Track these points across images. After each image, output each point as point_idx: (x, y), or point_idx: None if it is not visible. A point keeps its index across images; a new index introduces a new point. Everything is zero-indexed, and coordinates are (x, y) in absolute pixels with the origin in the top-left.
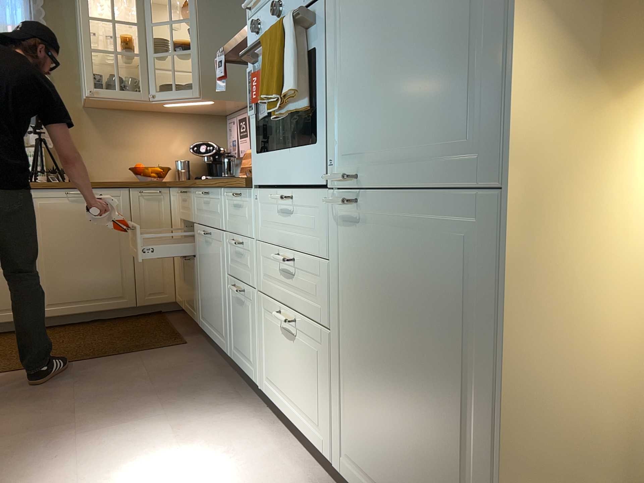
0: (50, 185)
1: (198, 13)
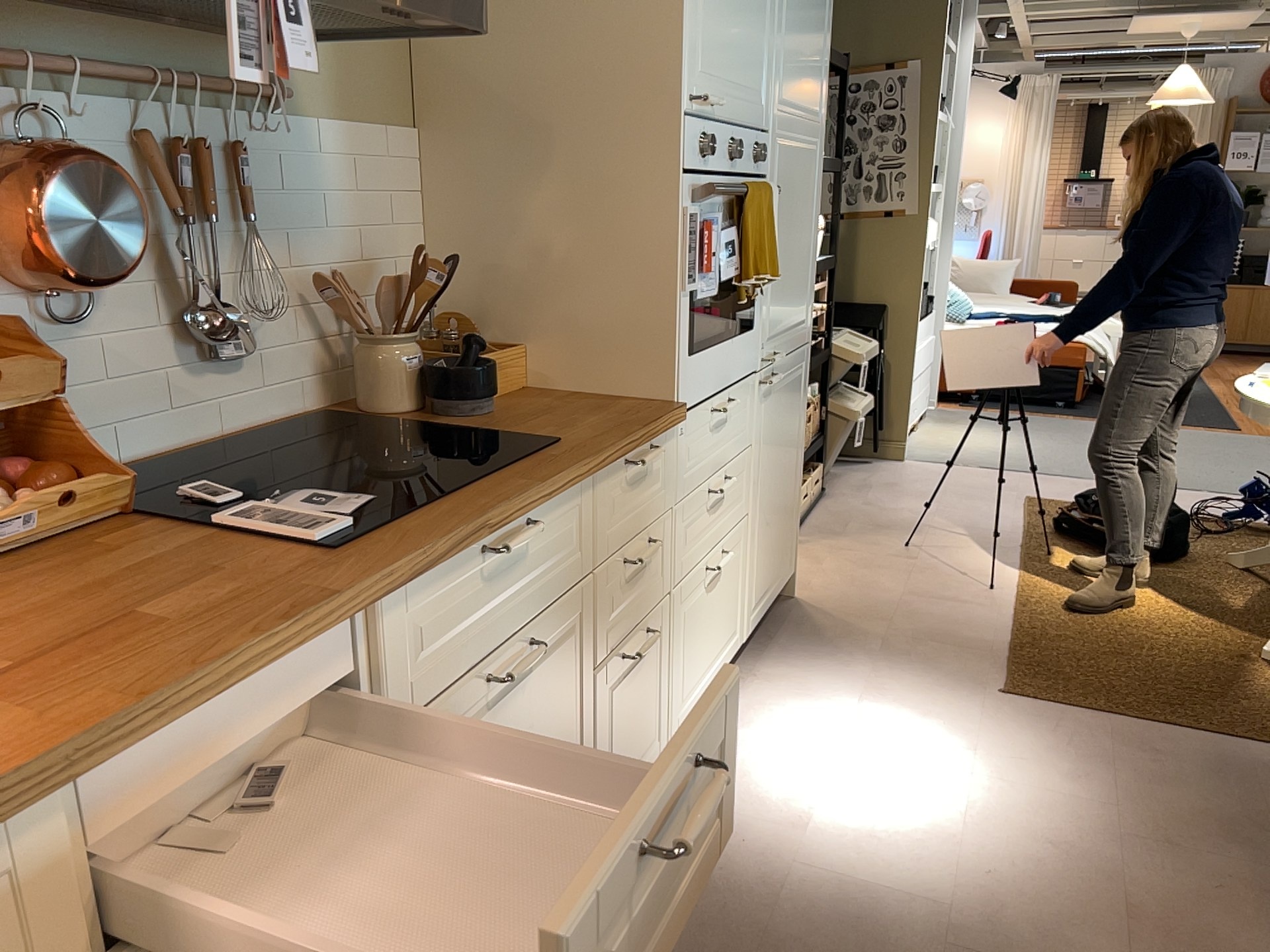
0: None
1: None
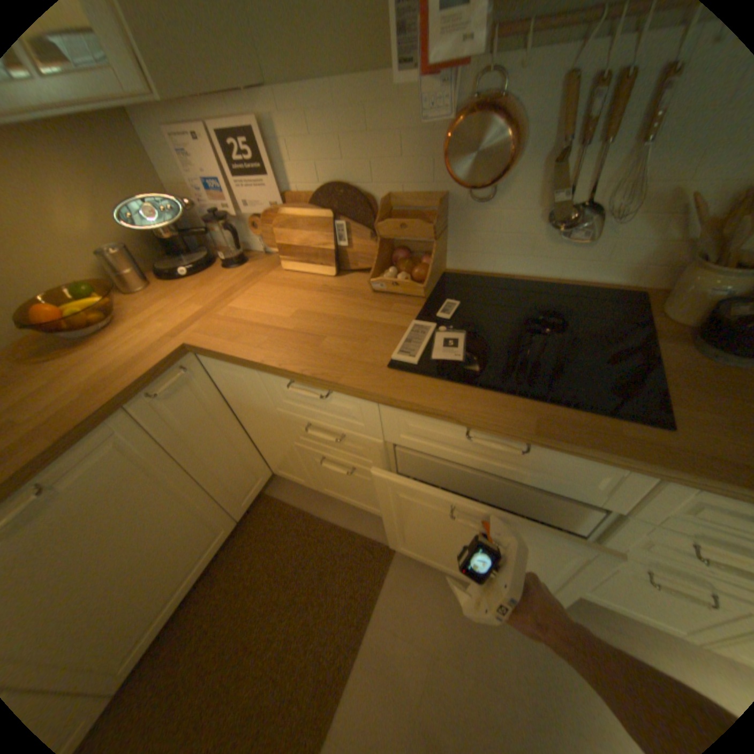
0: None
1: None
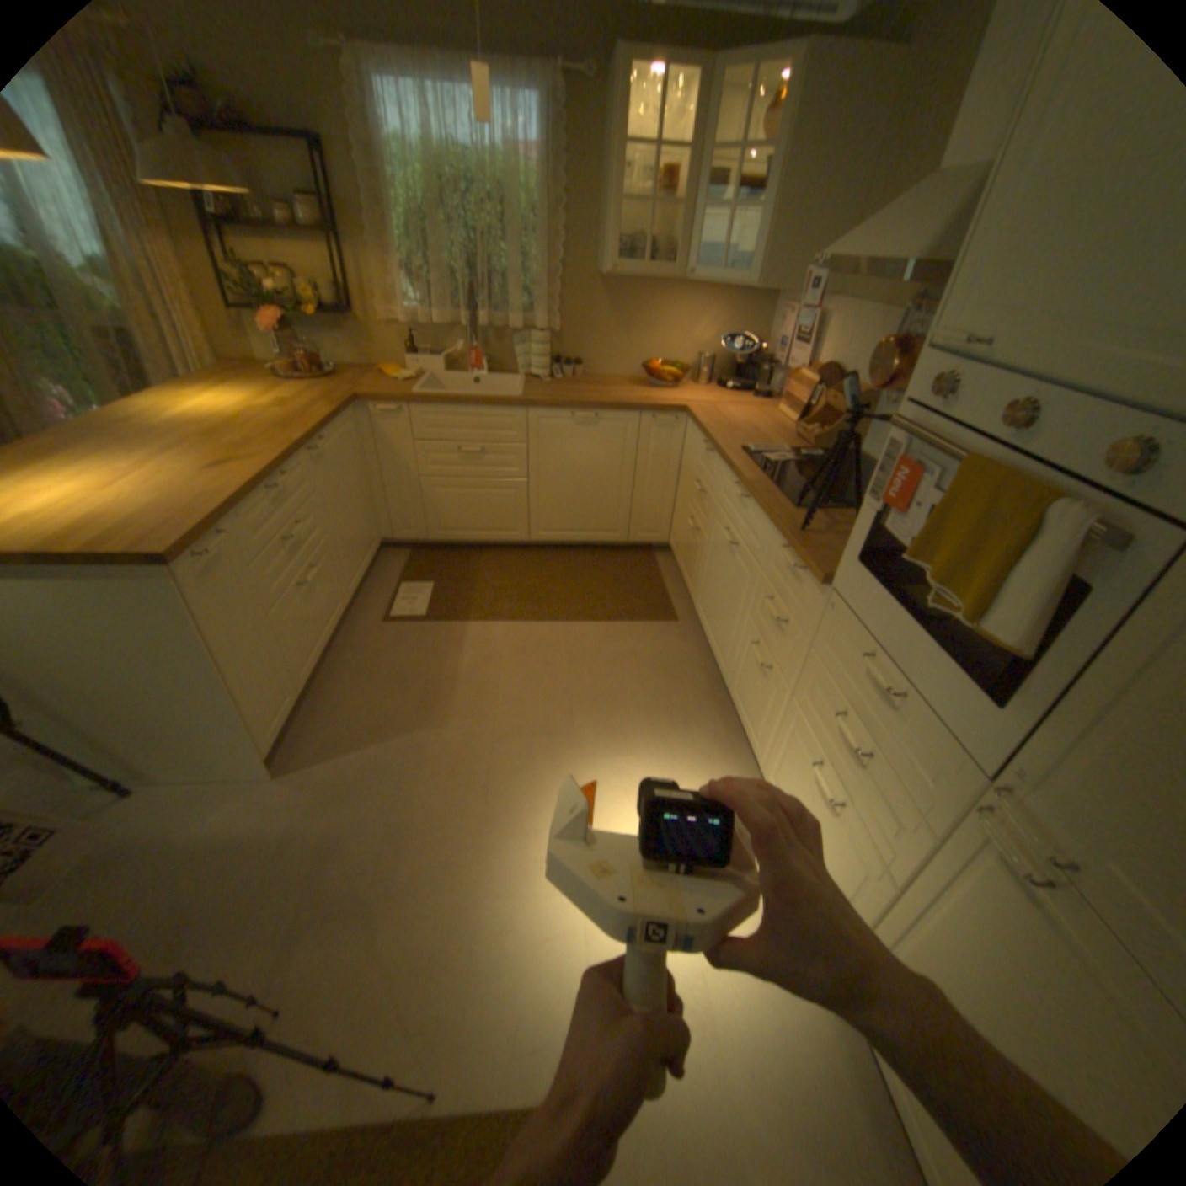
0: (556, 405)
1: (791, 135)
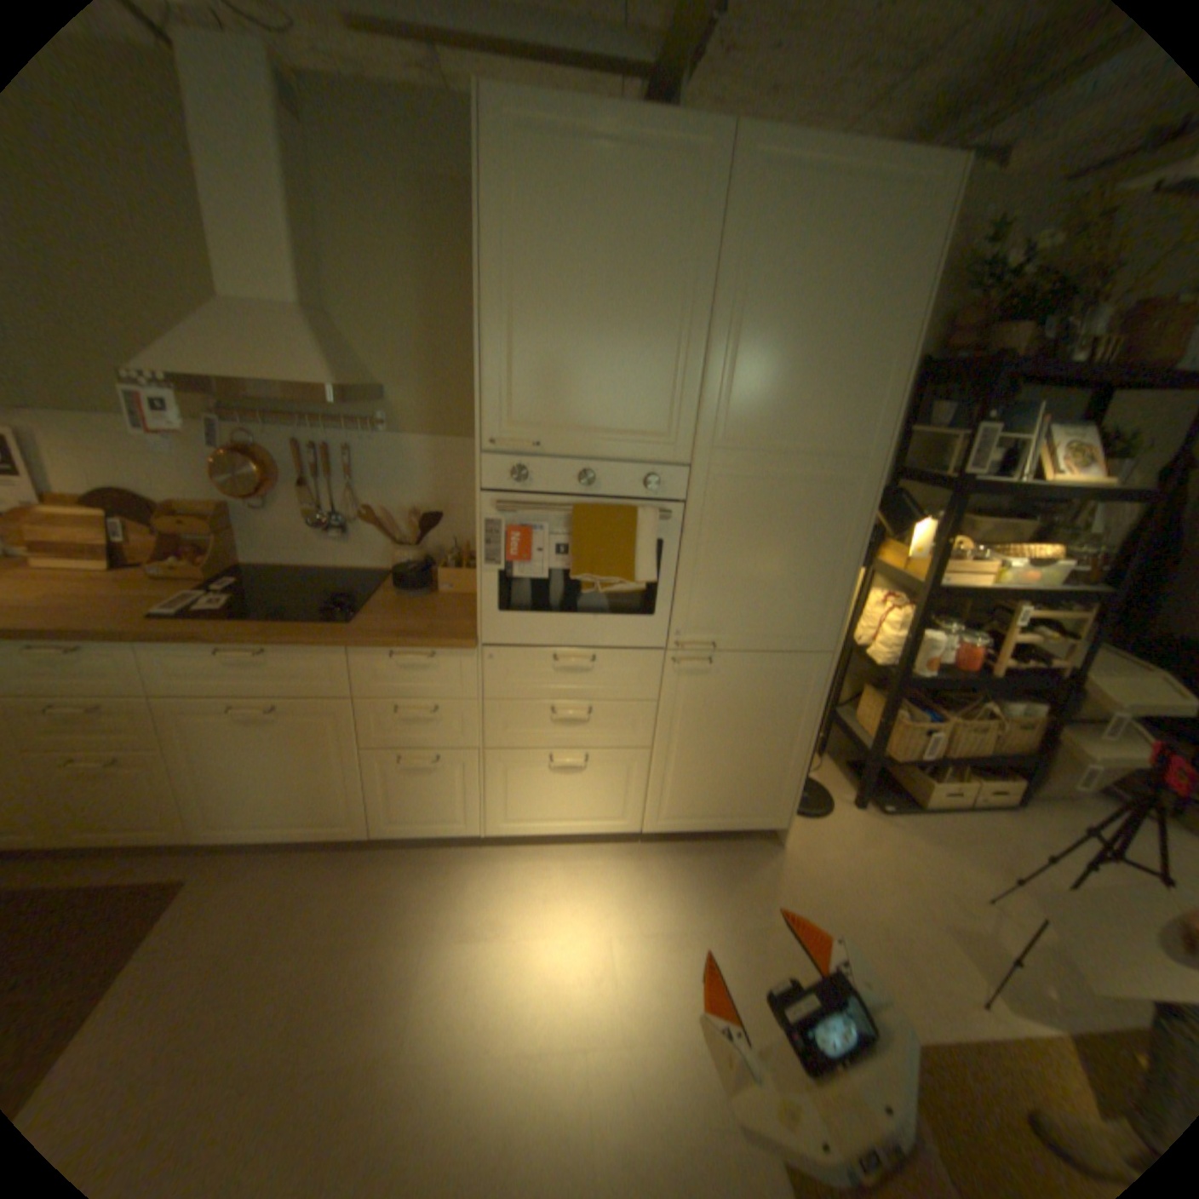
0: None
1: None
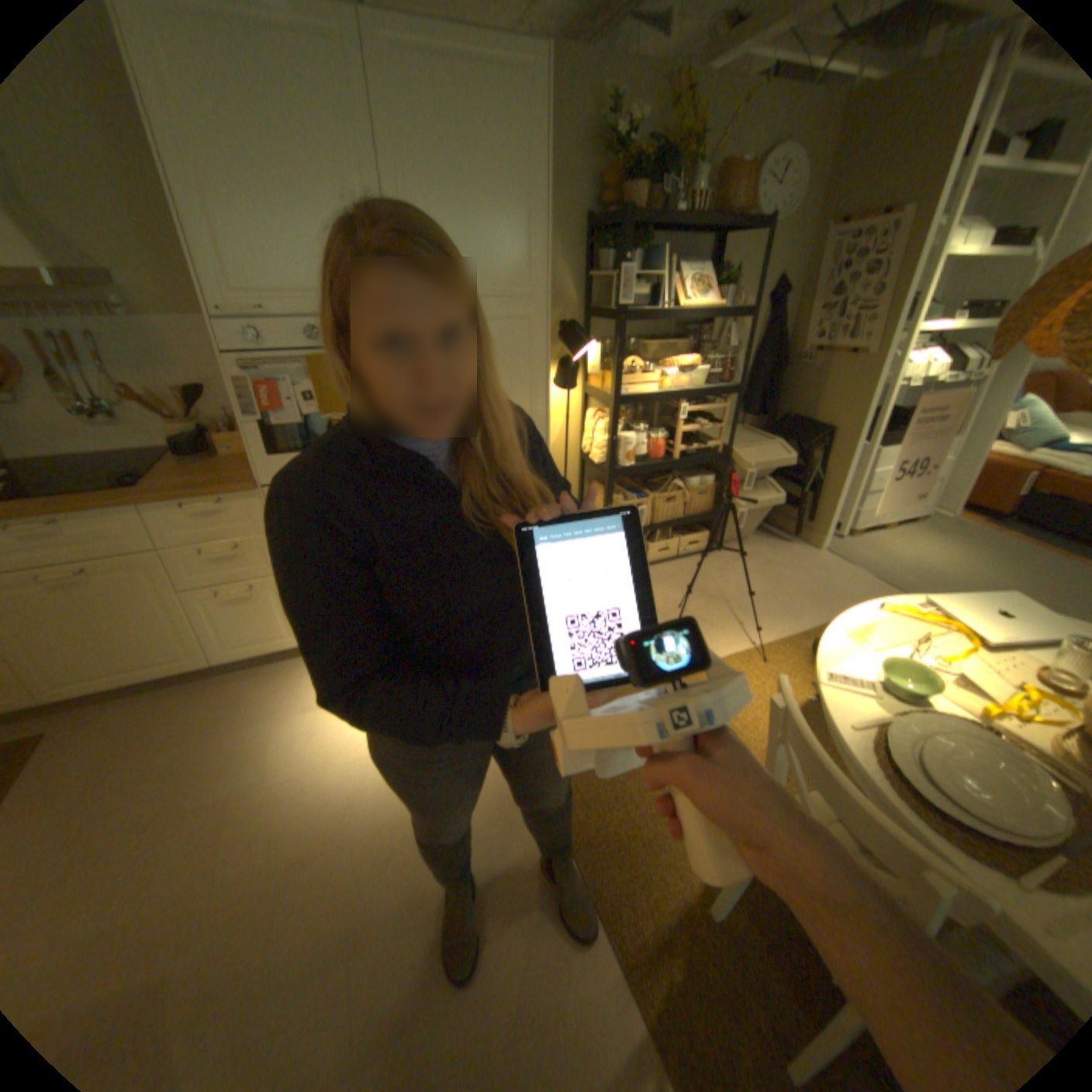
0: None
1: None
